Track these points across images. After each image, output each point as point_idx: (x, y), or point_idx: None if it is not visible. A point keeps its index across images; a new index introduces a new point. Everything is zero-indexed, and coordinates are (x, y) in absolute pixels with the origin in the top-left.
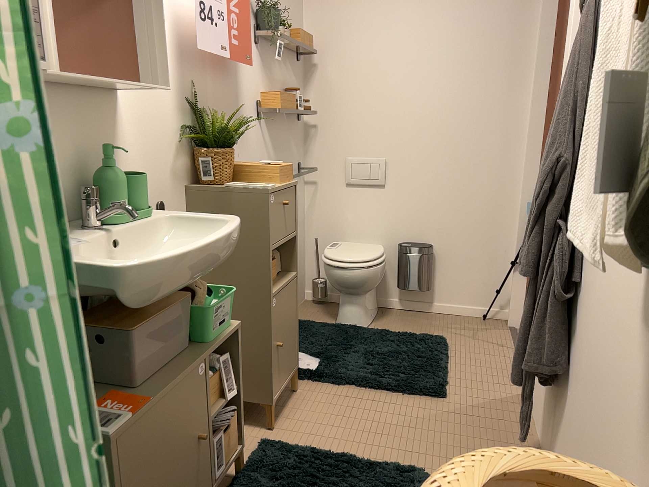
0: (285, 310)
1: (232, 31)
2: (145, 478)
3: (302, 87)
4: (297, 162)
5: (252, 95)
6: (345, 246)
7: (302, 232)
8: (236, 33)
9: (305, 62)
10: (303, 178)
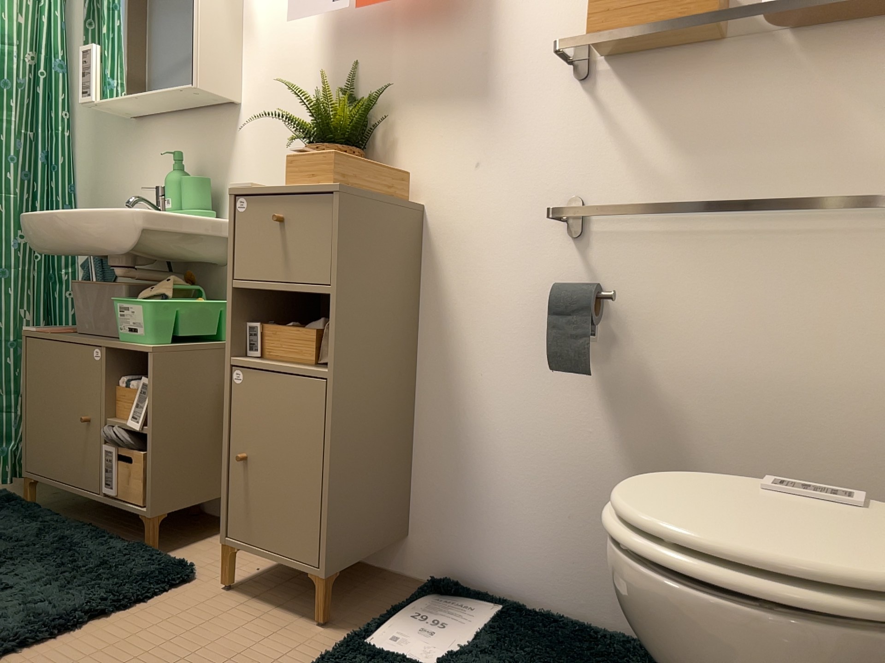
0: (274, 411)
1: None
2: (48, 387)
3: None
4: None
5: (549, 38)
6: (832, 504)
7: None
8: None
9: None
10: None
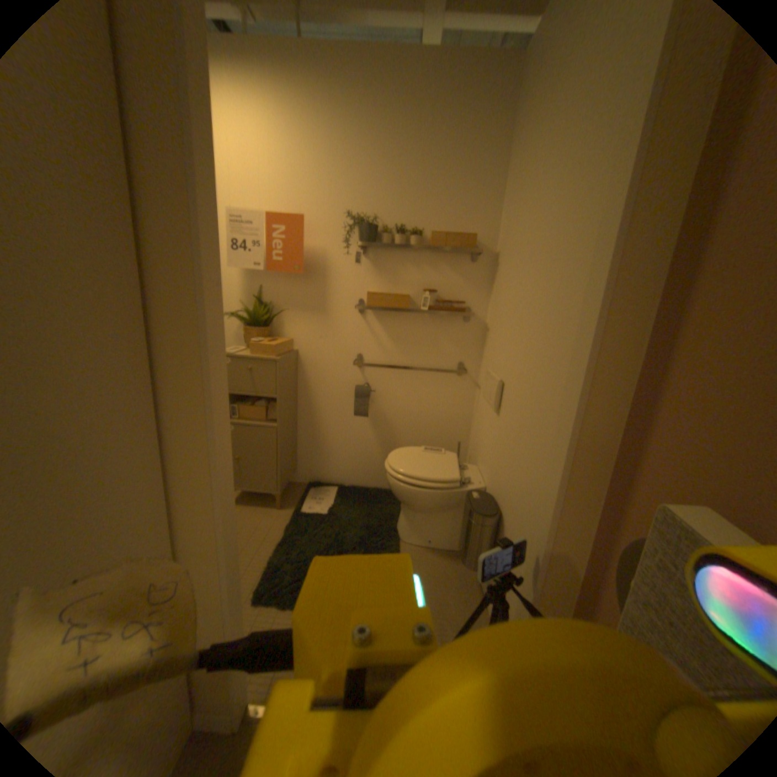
0: (251, 440)
1: (274, 249)
2: None
3: (485, 284)
4: (454, 359)
5: (351, 292)
6: (441, 455)
7: (459, 429)
8: (278, 249)
9: (496, 256)
10: (472, 378)
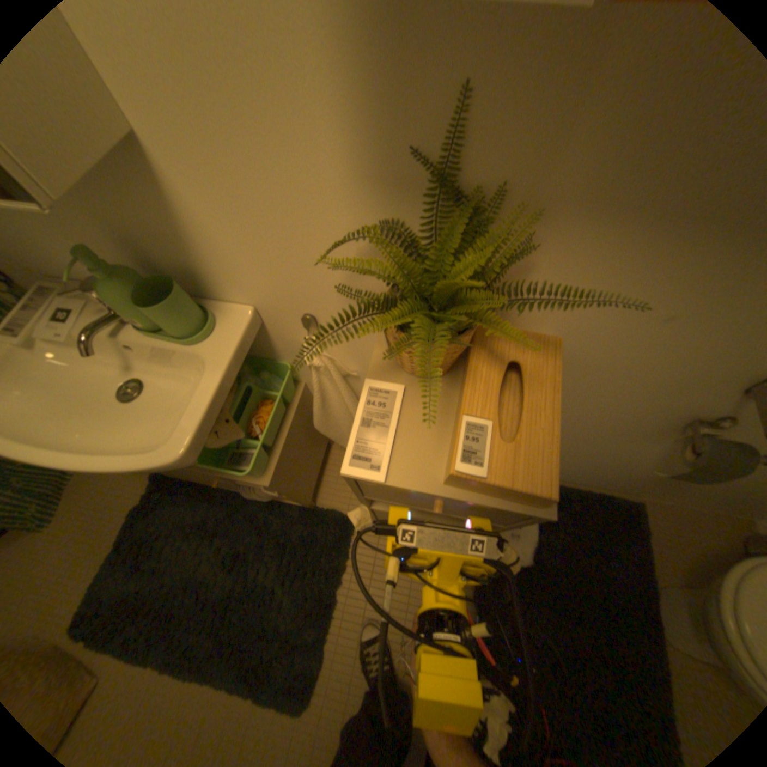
0: None
1: None
2: None
3: None
4: None
5: None
6: None
7: None
8: None
9: None
10: None
